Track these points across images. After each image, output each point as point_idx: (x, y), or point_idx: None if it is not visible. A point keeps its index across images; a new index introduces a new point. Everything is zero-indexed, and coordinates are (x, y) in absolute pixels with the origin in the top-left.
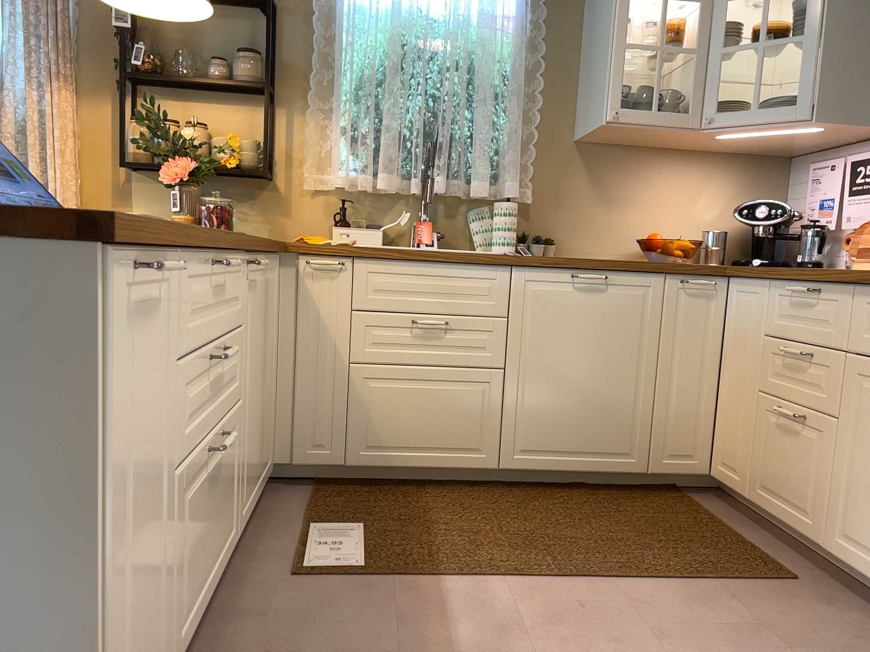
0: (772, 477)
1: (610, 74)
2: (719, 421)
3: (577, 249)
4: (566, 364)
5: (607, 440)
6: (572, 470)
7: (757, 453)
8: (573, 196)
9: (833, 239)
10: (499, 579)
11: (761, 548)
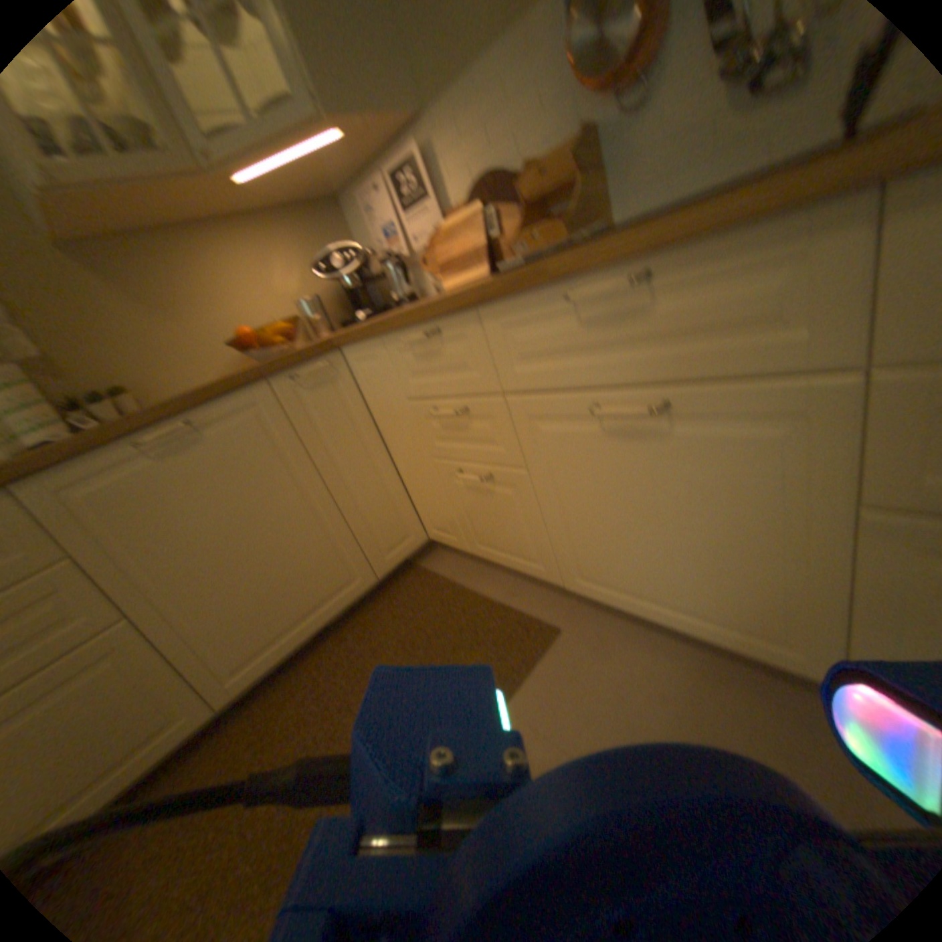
0: (484, 532)
1: None
2: (410, 491)
3: (162, 383)
4: (210, 549)
5: (318, 585)
6: (302, 639)
7: (459, 514)
8: (104, 319)
9: (410, 264)
10: None
11: (508, 600)
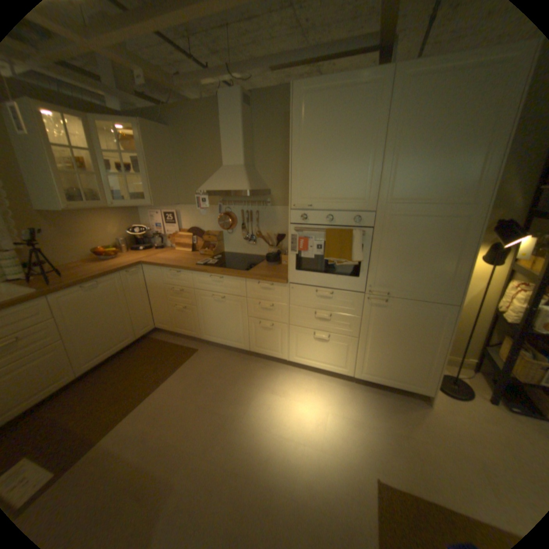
0: (179, 324)
1: (55, 188)
2: (153, 311)
3: (58, 262)
4: (91, 322)
5: (118, 339)
6: (108, 357)
7: (171, 319)
8: (45, 238)
9: (162, 236)
10: (120, 422)
11: (183, 345)
